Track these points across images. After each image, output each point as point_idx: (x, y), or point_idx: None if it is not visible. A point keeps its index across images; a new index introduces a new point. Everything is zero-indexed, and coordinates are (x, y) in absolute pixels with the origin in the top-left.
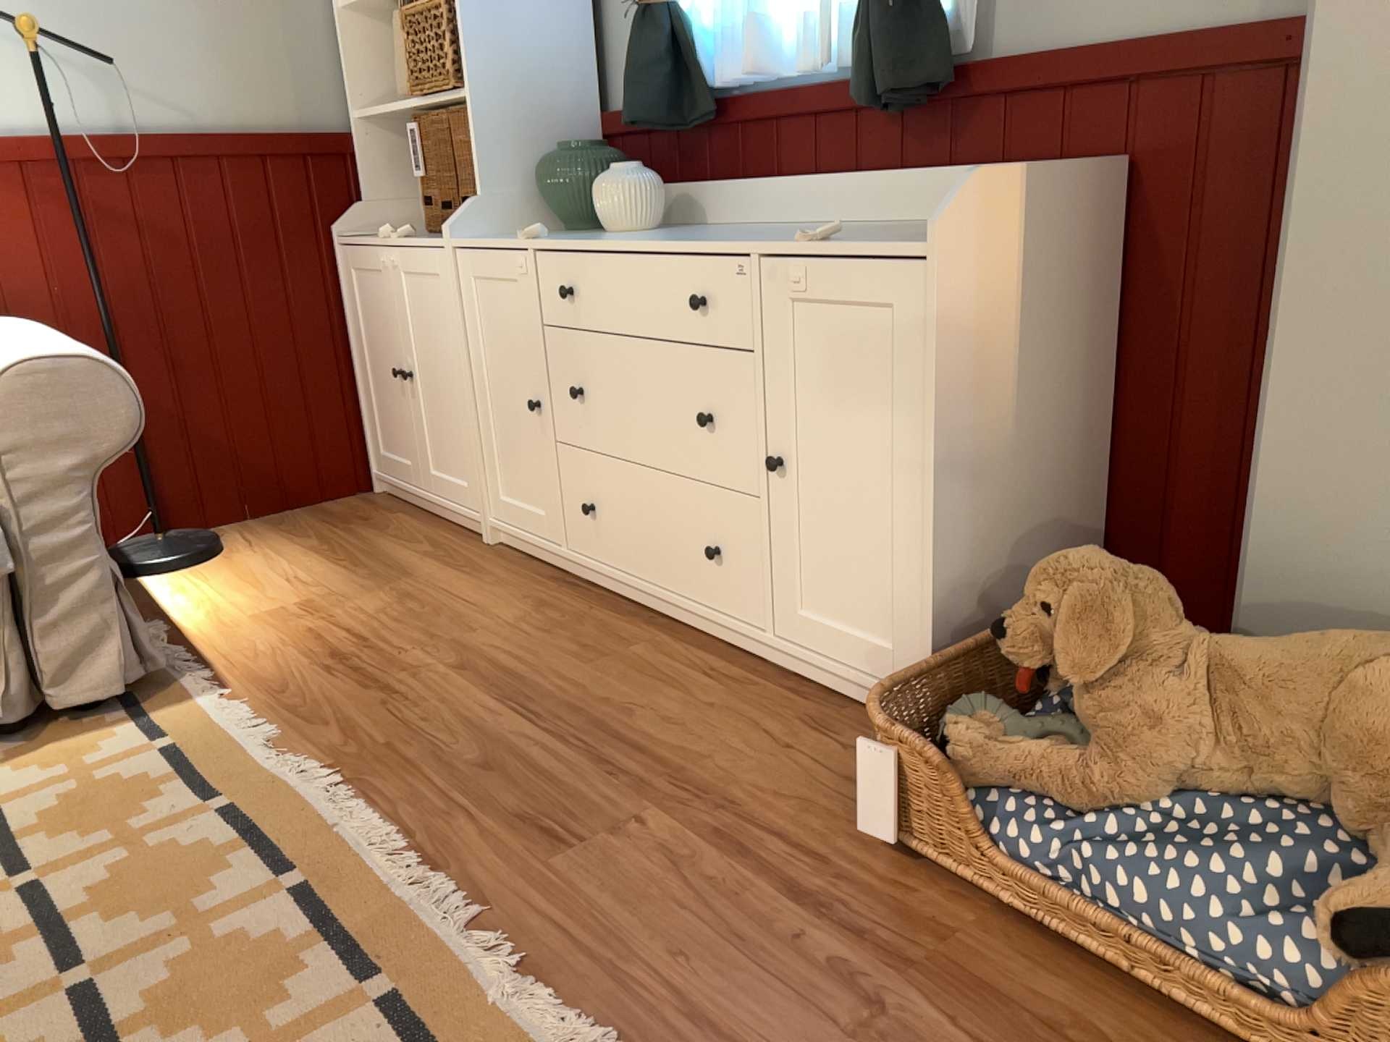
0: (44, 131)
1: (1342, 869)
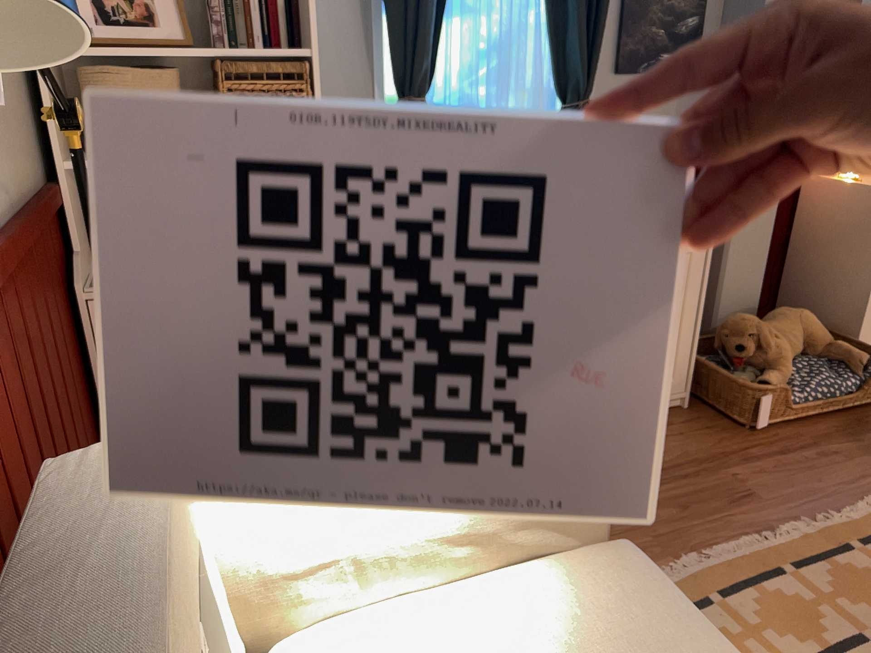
0: None
1: (830, 362)
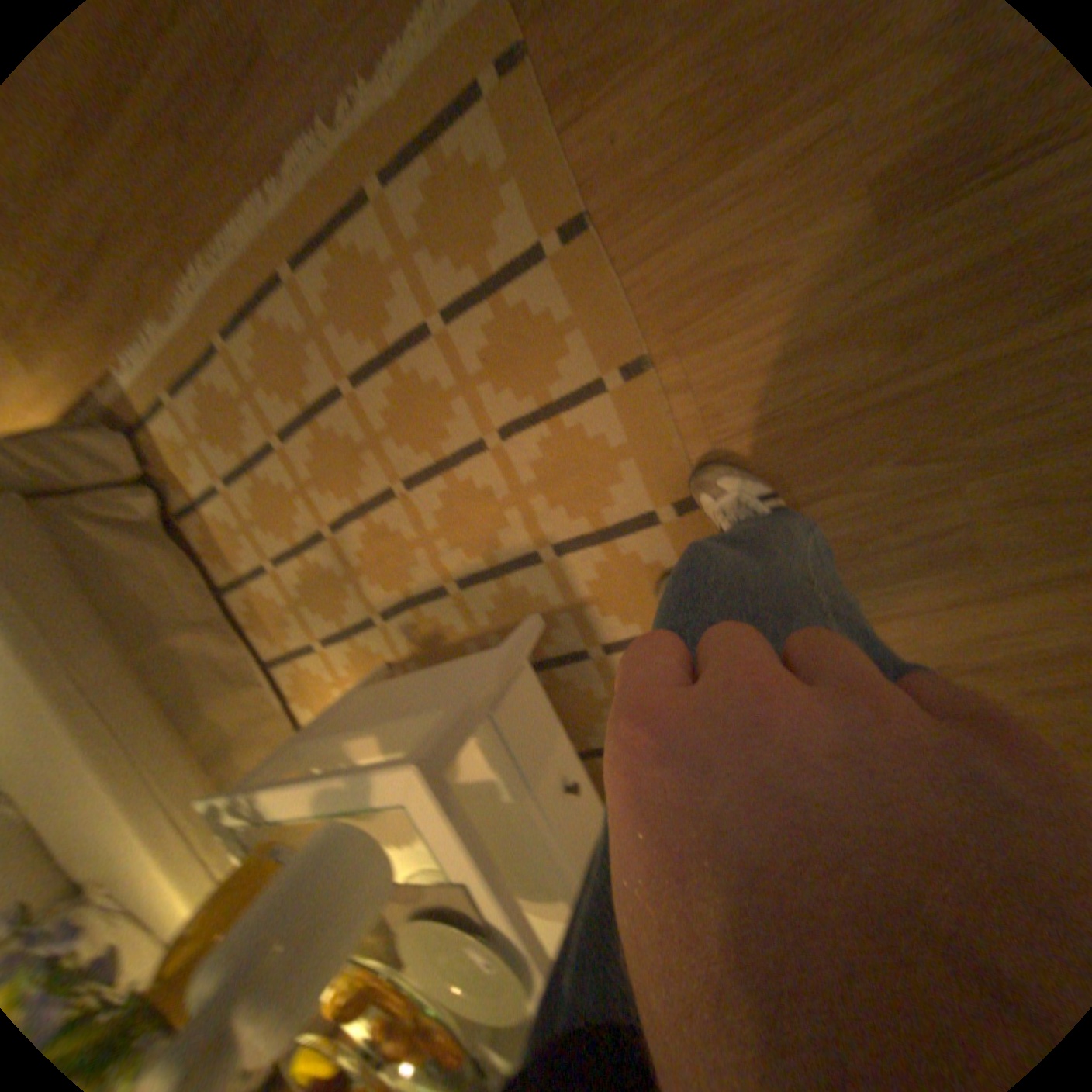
0: None
1: None
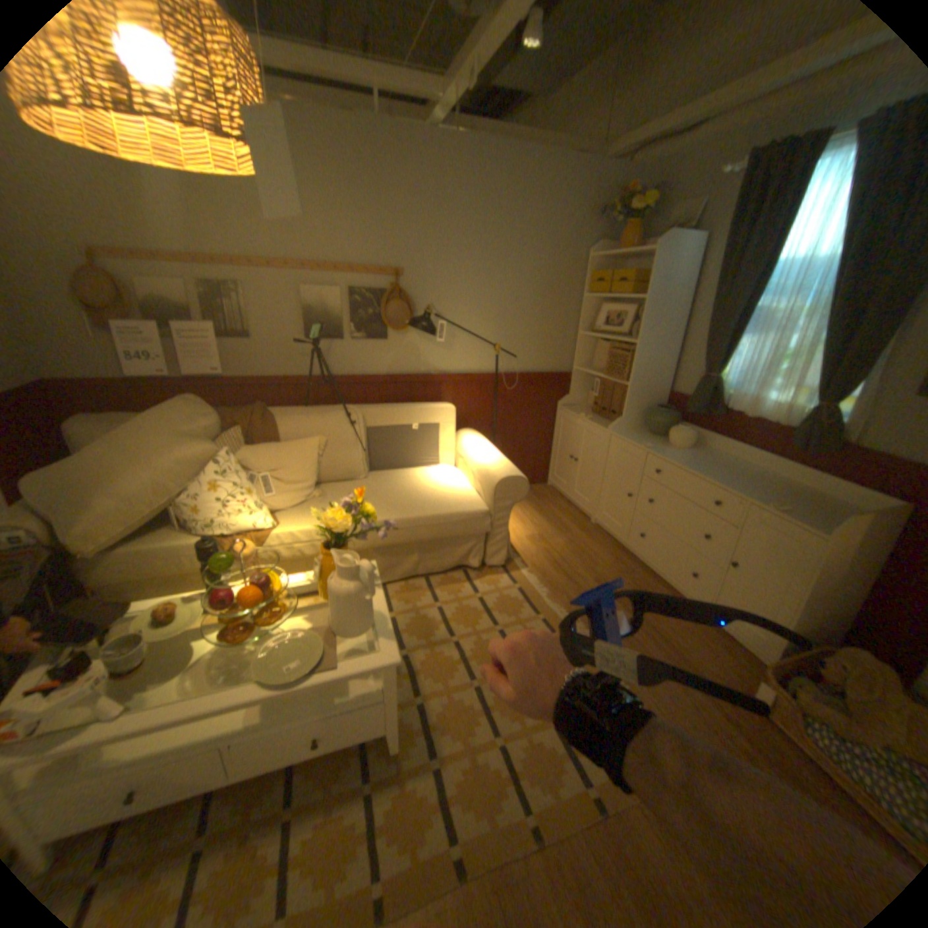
0: (487, 371)
1: None
